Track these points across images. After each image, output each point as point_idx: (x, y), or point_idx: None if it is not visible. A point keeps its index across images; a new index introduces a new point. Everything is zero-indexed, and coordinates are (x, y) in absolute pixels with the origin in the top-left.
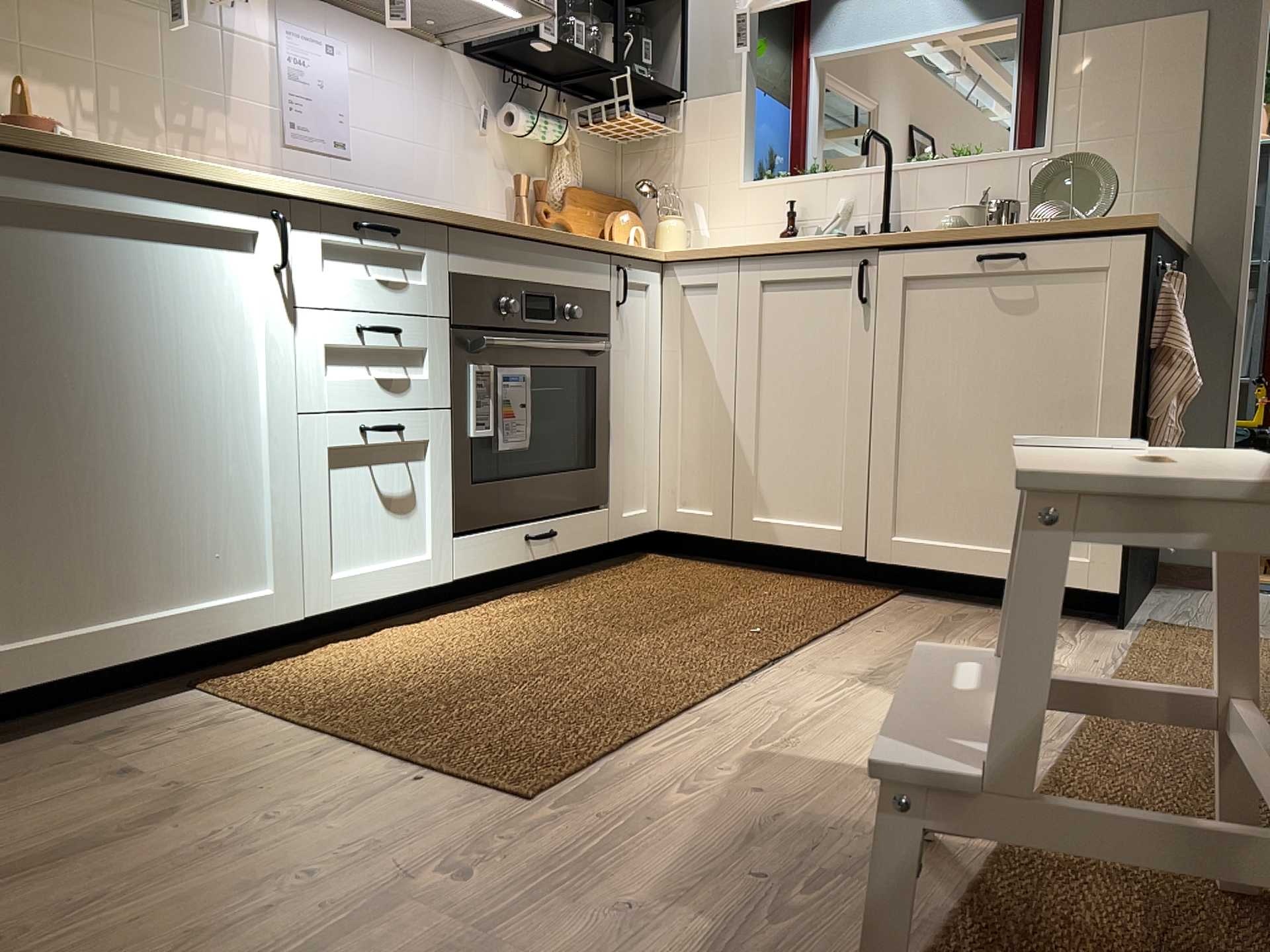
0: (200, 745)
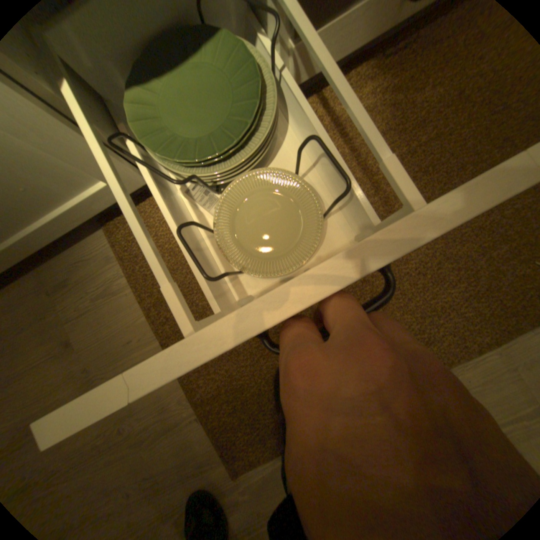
0: (93, 332)
